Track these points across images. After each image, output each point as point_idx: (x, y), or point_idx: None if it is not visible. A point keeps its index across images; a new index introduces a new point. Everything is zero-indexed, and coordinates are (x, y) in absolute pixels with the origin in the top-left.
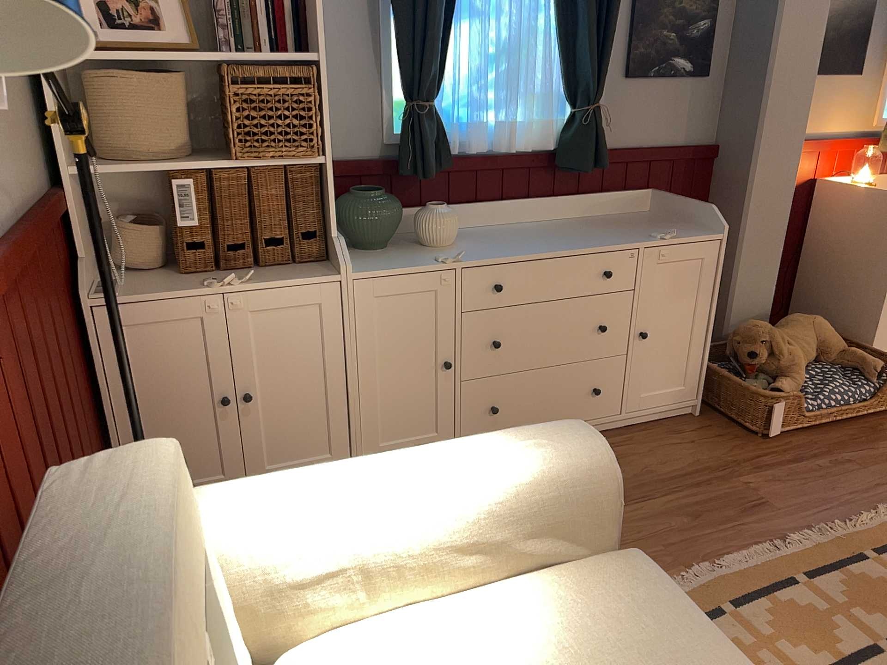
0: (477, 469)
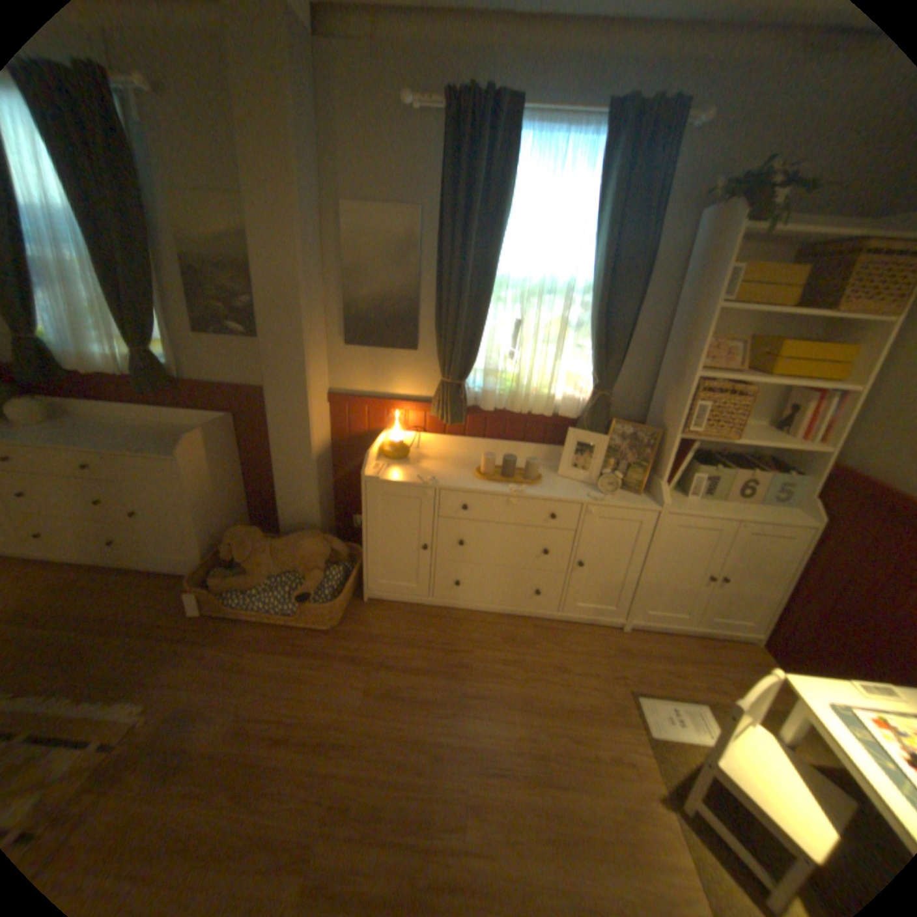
0: None
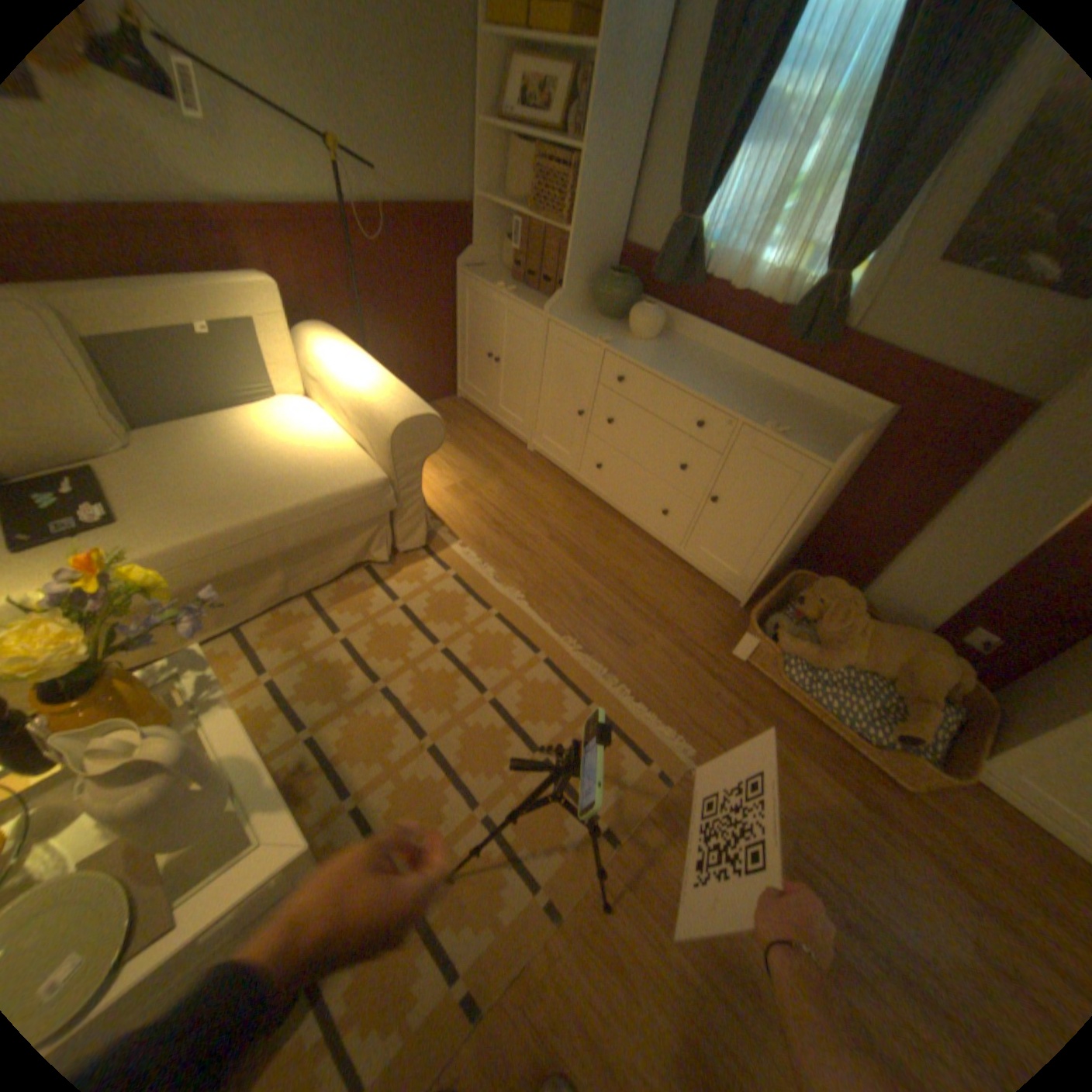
0: (368, 387)
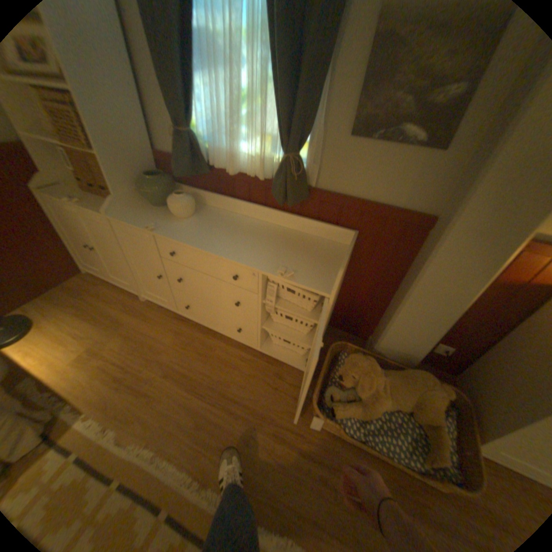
0: None
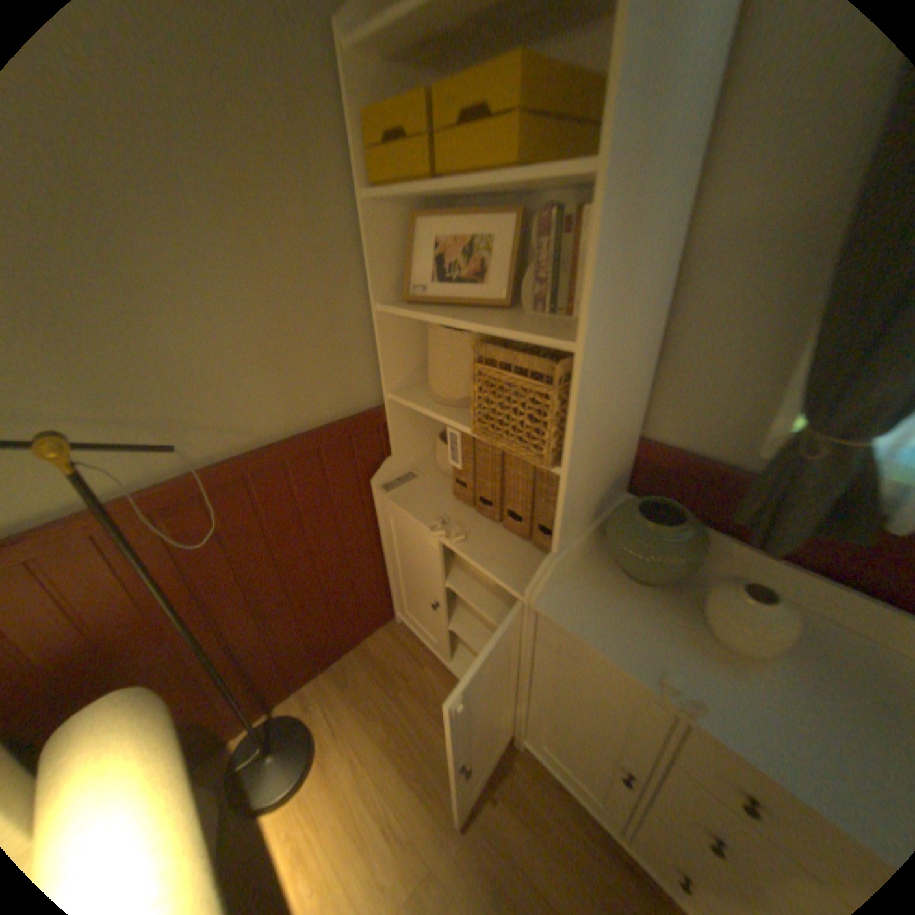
0: None
